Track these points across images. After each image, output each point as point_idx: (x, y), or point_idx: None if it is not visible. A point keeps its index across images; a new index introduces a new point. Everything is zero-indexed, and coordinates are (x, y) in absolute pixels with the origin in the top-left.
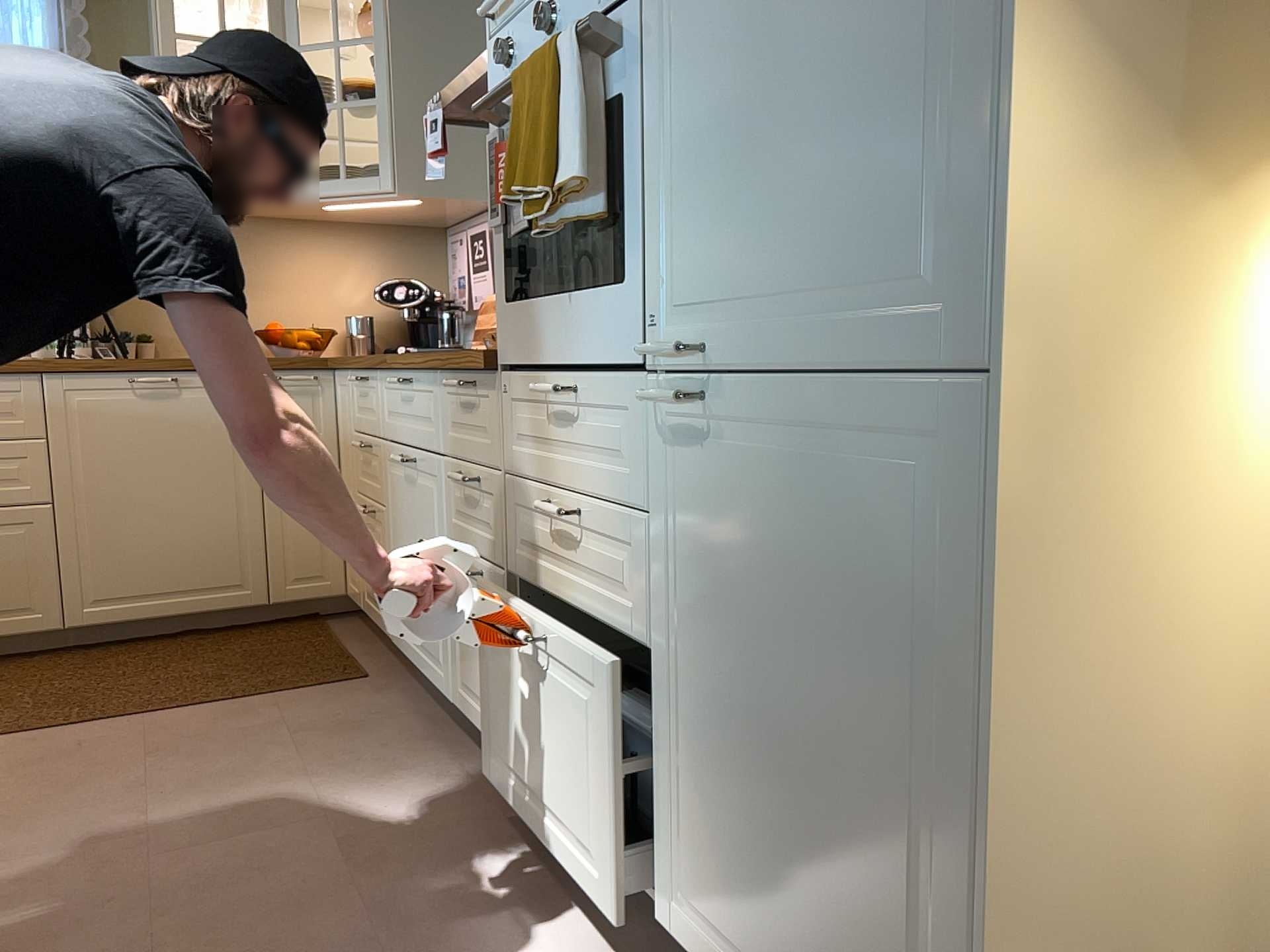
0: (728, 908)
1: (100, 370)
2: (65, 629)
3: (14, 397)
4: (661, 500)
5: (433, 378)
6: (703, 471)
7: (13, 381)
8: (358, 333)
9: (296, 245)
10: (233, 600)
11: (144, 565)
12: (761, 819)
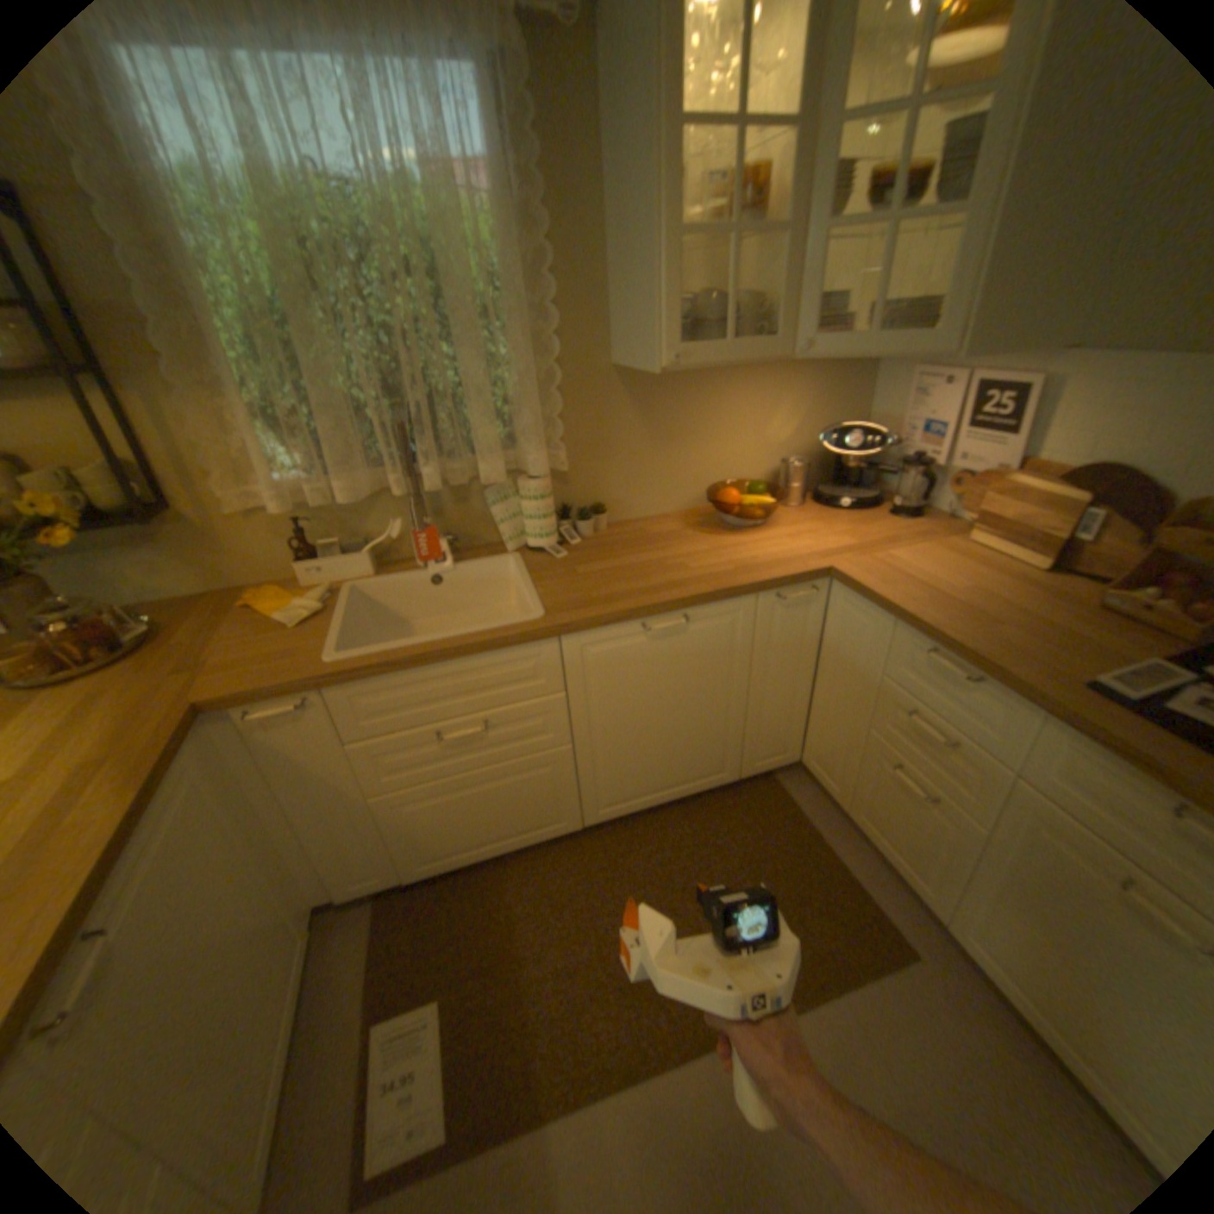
0: None
1: (618, 622)
2: (582, 824)
3: (536, 660)
4: None
5: None
6: None
7: (534, 645)
8: (797, 484)
9: (738, 384)
10: (714, 783)
11: (647, 773)
12: None
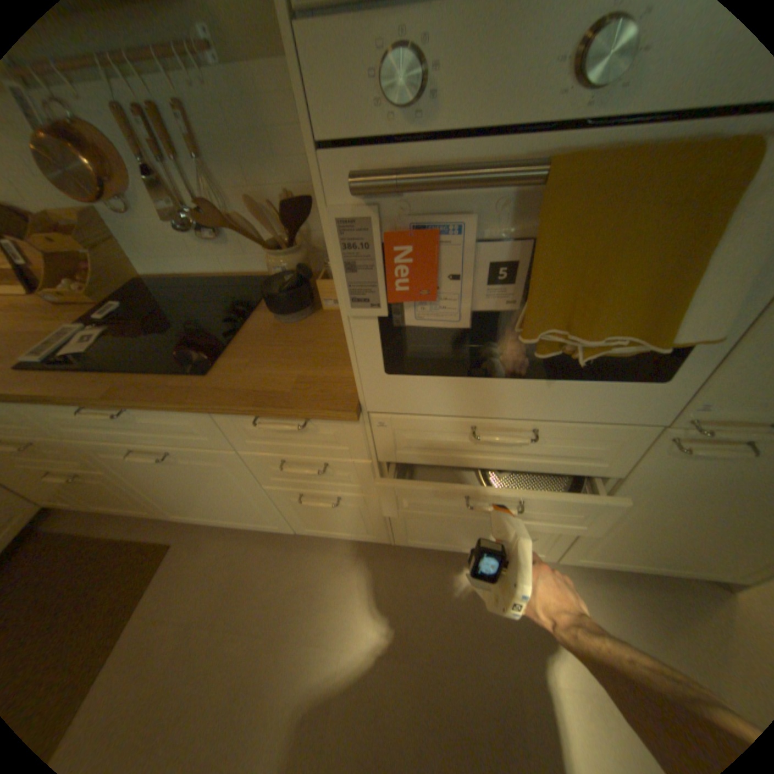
0: (627, 558)
1: None
2: None
3: None
4: (637, 473)
5: (191, 411)
6: (708, 466)
7: None
8: None
9: None
10: None
11: None
12: (675, 543)
